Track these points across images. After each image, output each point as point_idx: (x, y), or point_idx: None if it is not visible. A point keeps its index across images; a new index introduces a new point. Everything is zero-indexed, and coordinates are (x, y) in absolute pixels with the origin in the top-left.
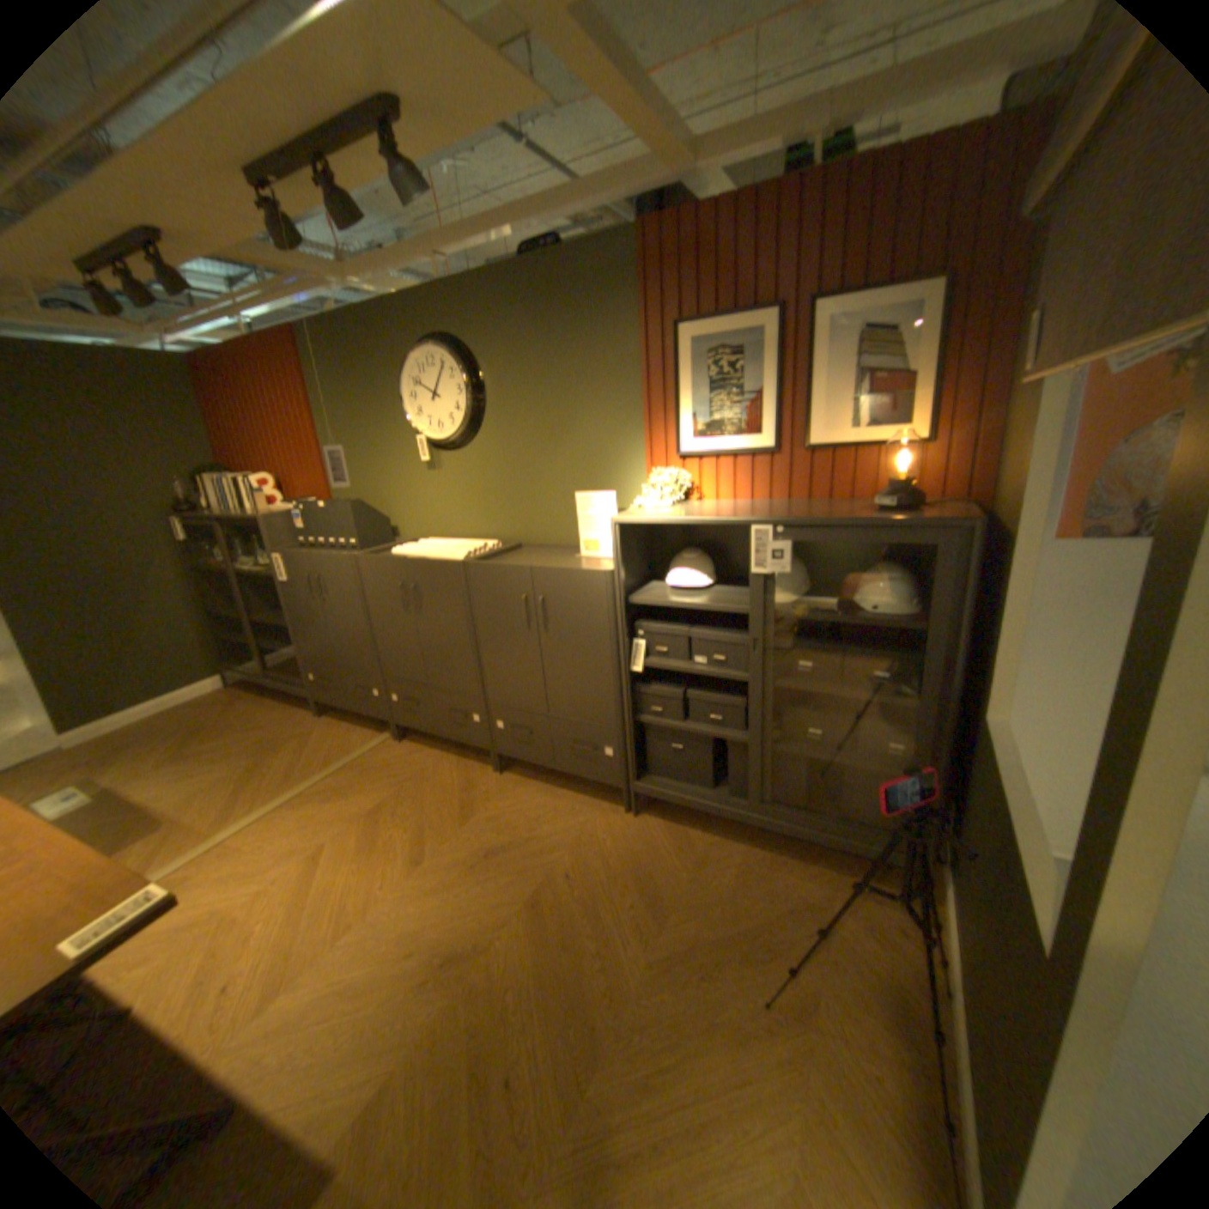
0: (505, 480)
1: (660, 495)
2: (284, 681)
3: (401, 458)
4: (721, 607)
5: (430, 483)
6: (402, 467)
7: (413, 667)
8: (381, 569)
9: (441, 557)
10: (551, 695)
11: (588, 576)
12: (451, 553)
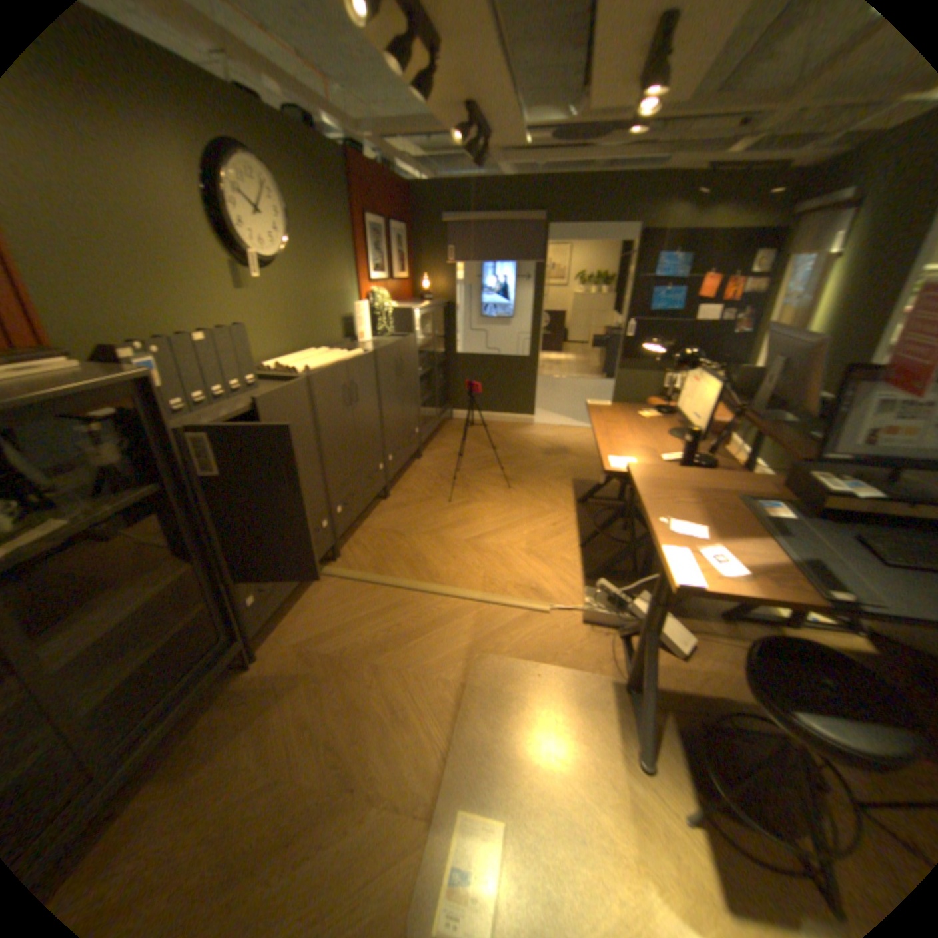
0: (301, 297)
1: (389, 300)
2: (176, 698)
3: (201, 272)
4: (426, 342)
5: (239, 303)
6: (204, 284)
7: (353, 460)
8: (333, 380)
9: (351, 356)
10: (405, 416)
11: (412, 339)
12: (344, 354)
